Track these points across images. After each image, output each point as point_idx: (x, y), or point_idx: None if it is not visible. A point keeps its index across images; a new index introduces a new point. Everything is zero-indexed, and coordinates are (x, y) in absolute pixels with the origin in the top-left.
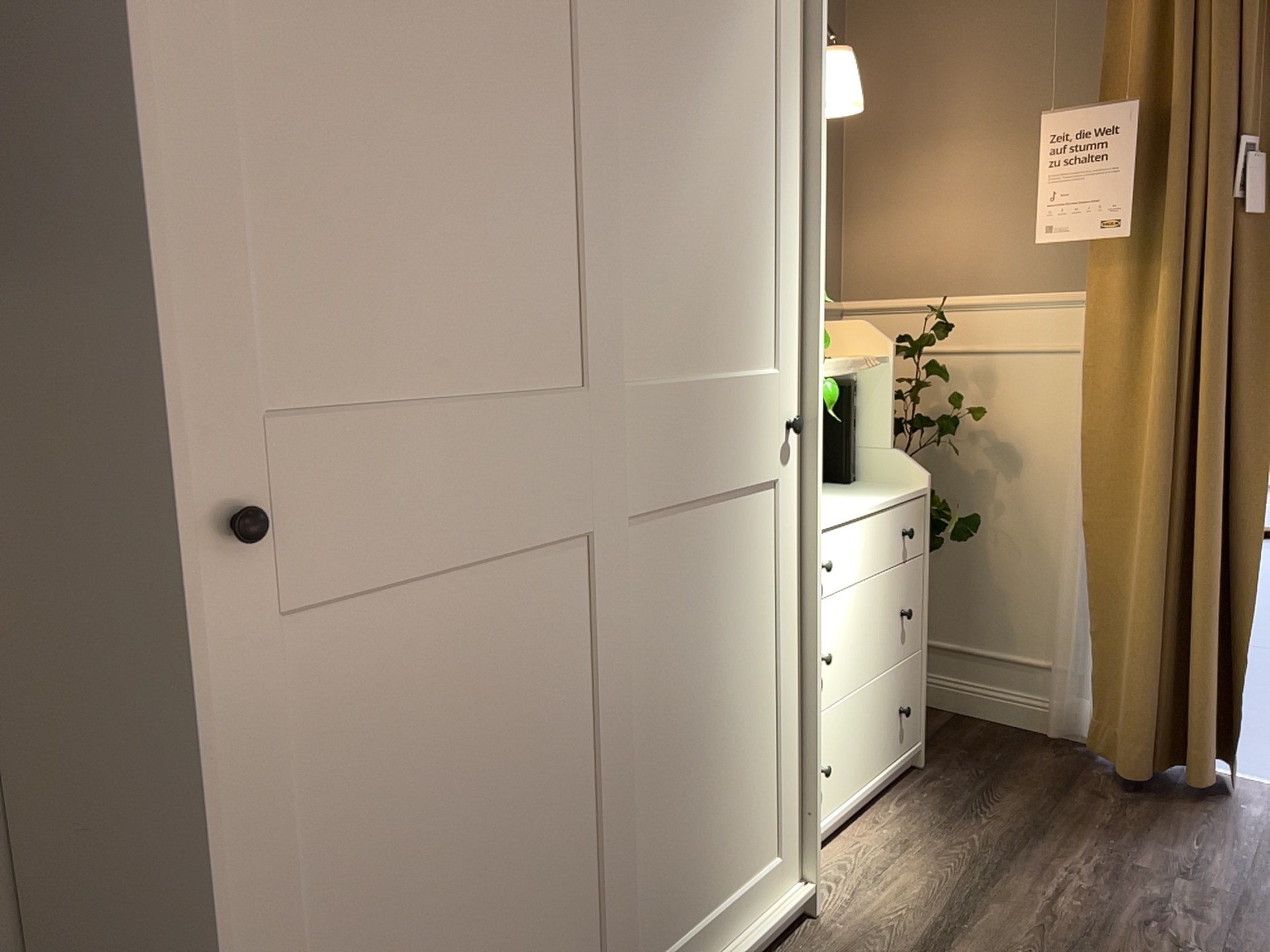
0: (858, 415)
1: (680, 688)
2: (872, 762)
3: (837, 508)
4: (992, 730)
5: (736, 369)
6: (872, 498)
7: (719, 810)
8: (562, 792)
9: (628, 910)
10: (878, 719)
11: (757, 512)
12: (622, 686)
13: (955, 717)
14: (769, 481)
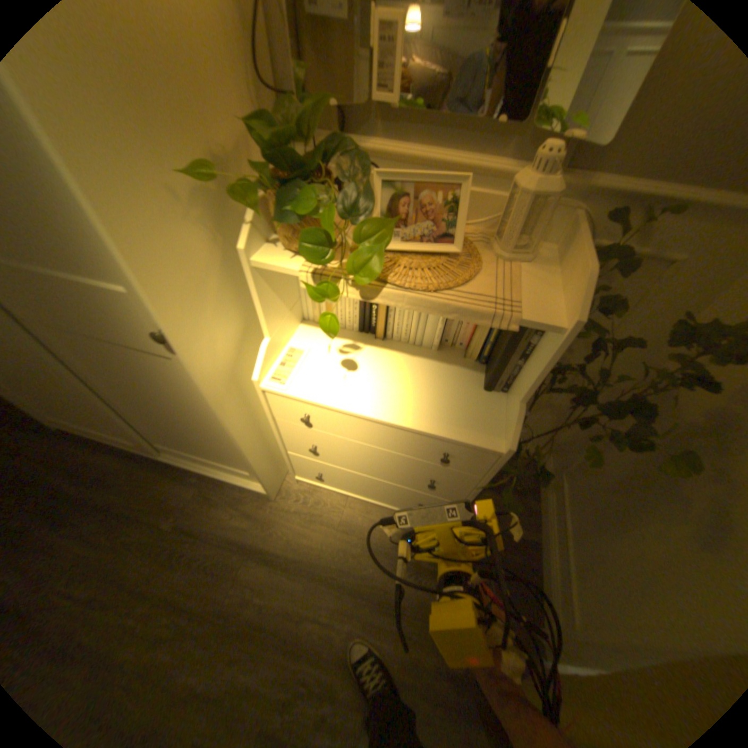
0: (529, 348)
1: (133, 394)
2: (378, 497)
3: (365, 395)
4: (530, 570)
5: (69, 271)
6: (421, 413)
7: (192, 439)
8: (61, 387)
9: (138, 430)
10: (387, 491)
11: (158, 361)
12: (82, 376)
13: (535, 541)
14: (161, 352)
